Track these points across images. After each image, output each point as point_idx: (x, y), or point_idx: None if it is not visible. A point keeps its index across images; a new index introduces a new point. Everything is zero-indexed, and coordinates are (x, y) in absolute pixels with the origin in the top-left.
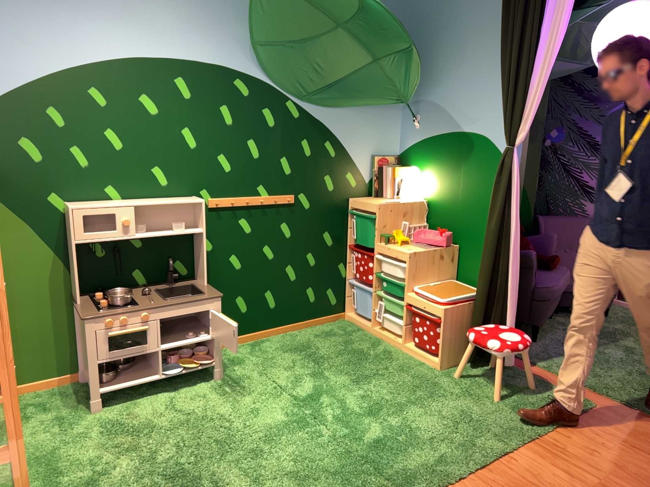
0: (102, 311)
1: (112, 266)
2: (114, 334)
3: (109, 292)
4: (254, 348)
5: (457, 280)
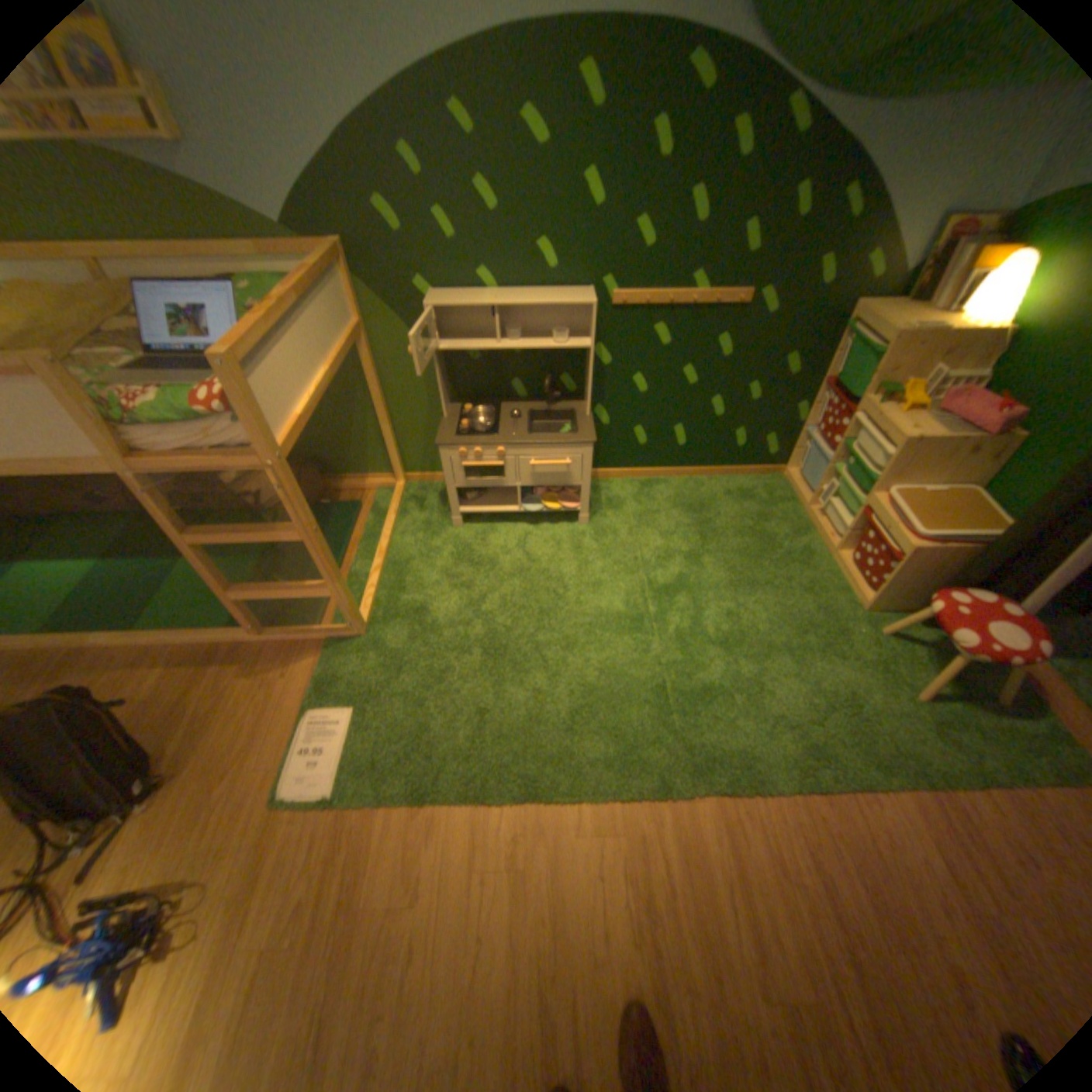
0: (458, 438)
1: (488, 374)
2: (467, 466)
3: (483, 404)
4: (643, 489)
5: (987, 488)
